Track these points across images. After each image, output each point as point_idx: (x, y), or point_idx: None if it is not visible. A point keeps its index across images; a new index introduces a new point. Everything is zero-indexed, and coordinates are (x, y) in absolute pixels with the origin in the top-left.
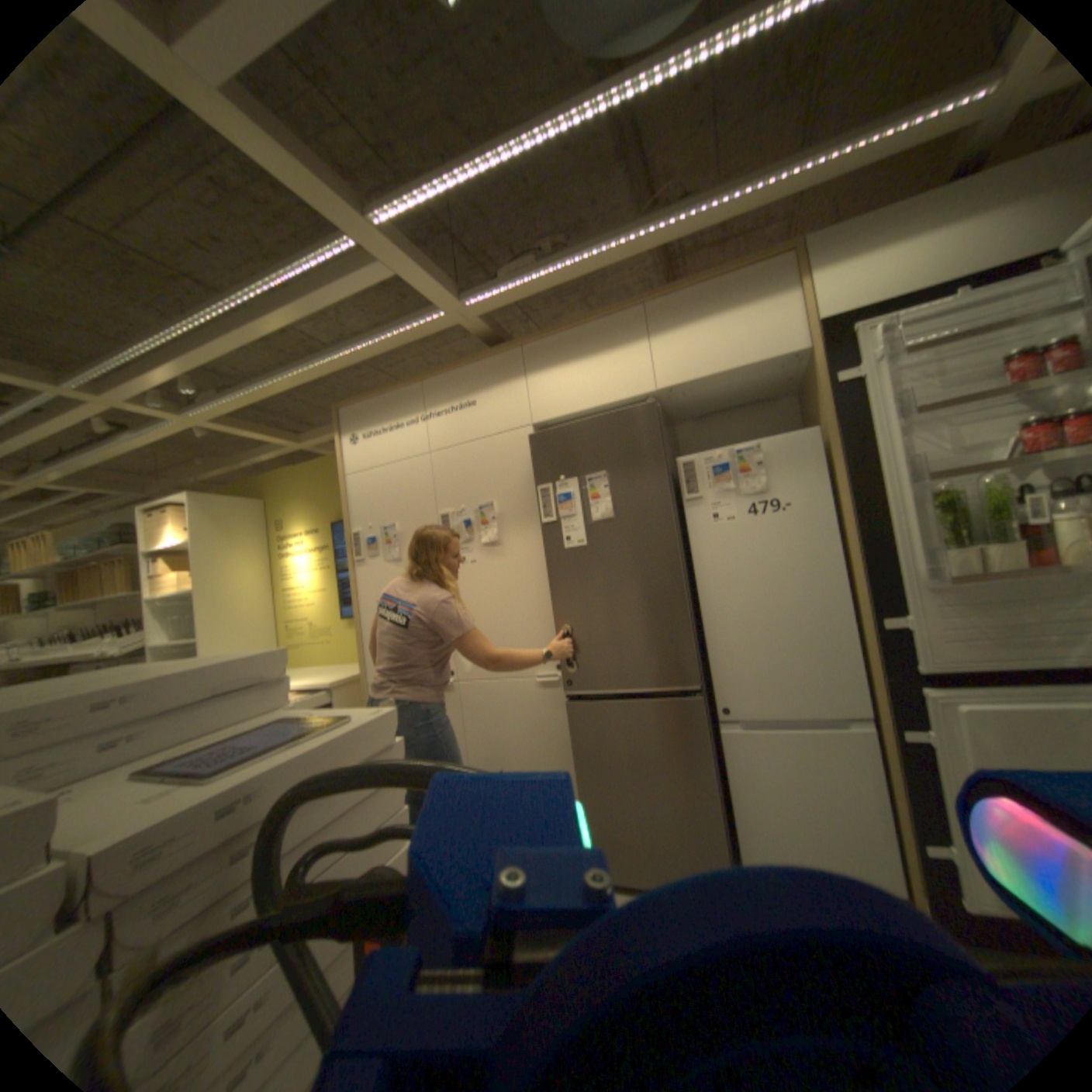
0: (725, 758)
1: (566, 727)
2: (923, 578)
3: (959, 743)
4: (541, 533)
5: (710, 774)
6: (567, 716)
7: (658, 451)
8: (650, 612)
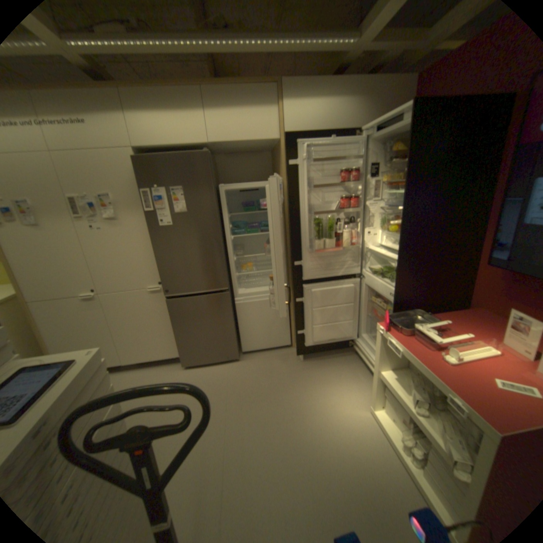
0: (237, 312)
1: (166, 310)
2: (307, 249)
3: (310, 301)
4: (144, 215)
5: (231, 320)
6: (166, 305)
7: (210, 180)
8: (207, 258)
